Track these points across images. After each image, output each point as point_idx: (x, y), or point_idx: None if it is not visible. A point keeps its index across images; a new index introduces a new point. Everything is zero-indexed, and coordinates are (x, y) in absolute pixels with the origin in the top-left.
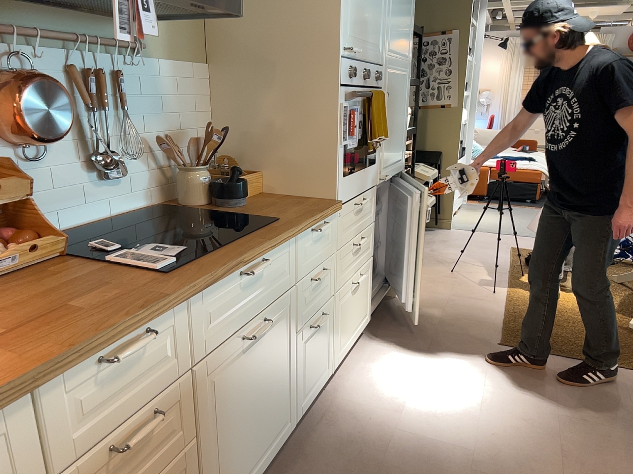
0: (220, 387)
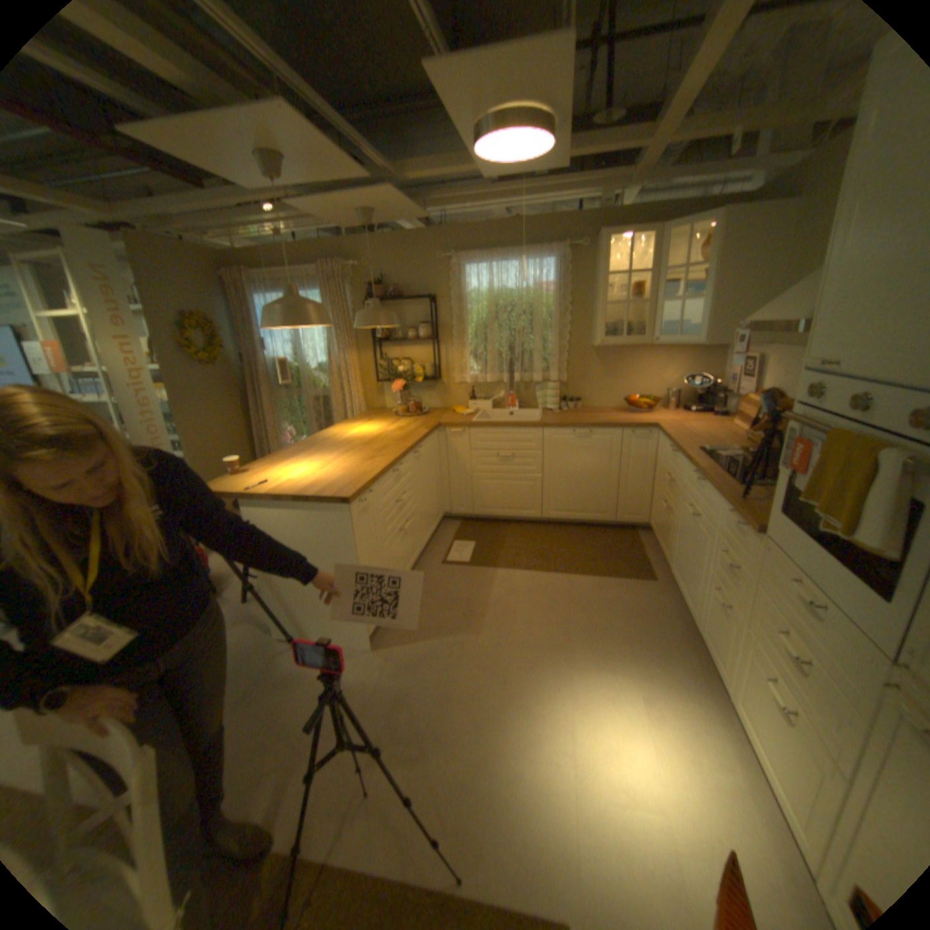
0: (684, 512)
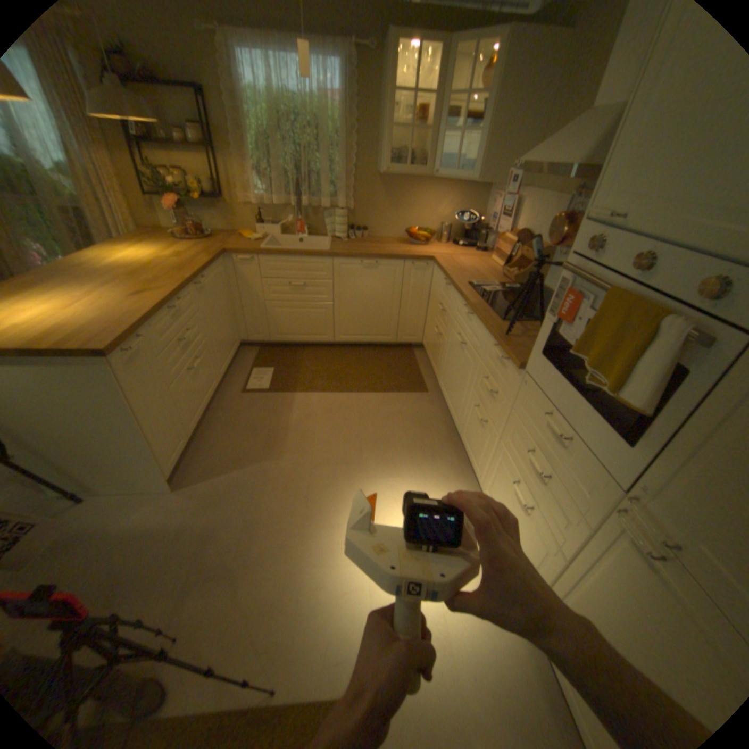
0: (452, 338)
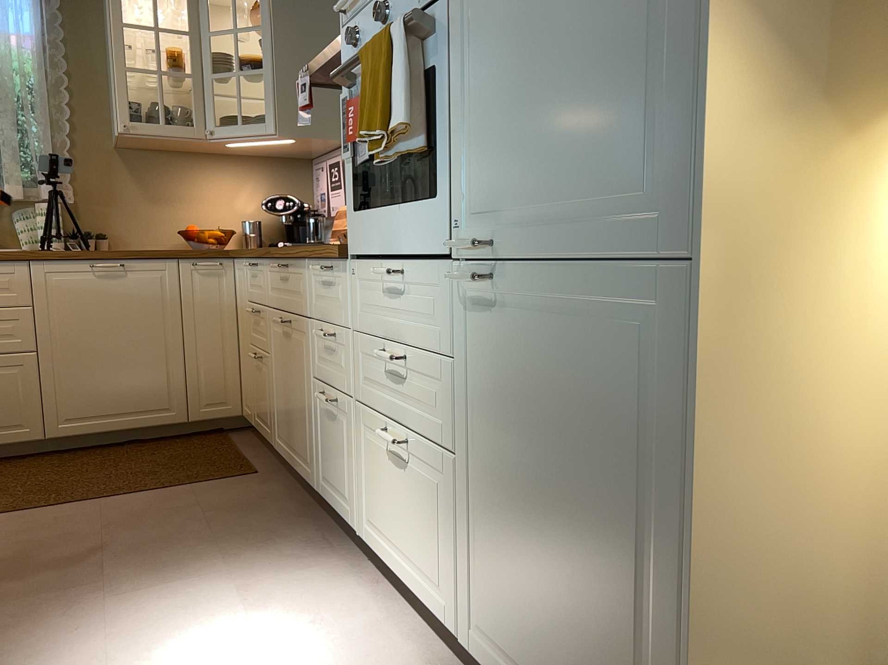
0: (275, 339)
